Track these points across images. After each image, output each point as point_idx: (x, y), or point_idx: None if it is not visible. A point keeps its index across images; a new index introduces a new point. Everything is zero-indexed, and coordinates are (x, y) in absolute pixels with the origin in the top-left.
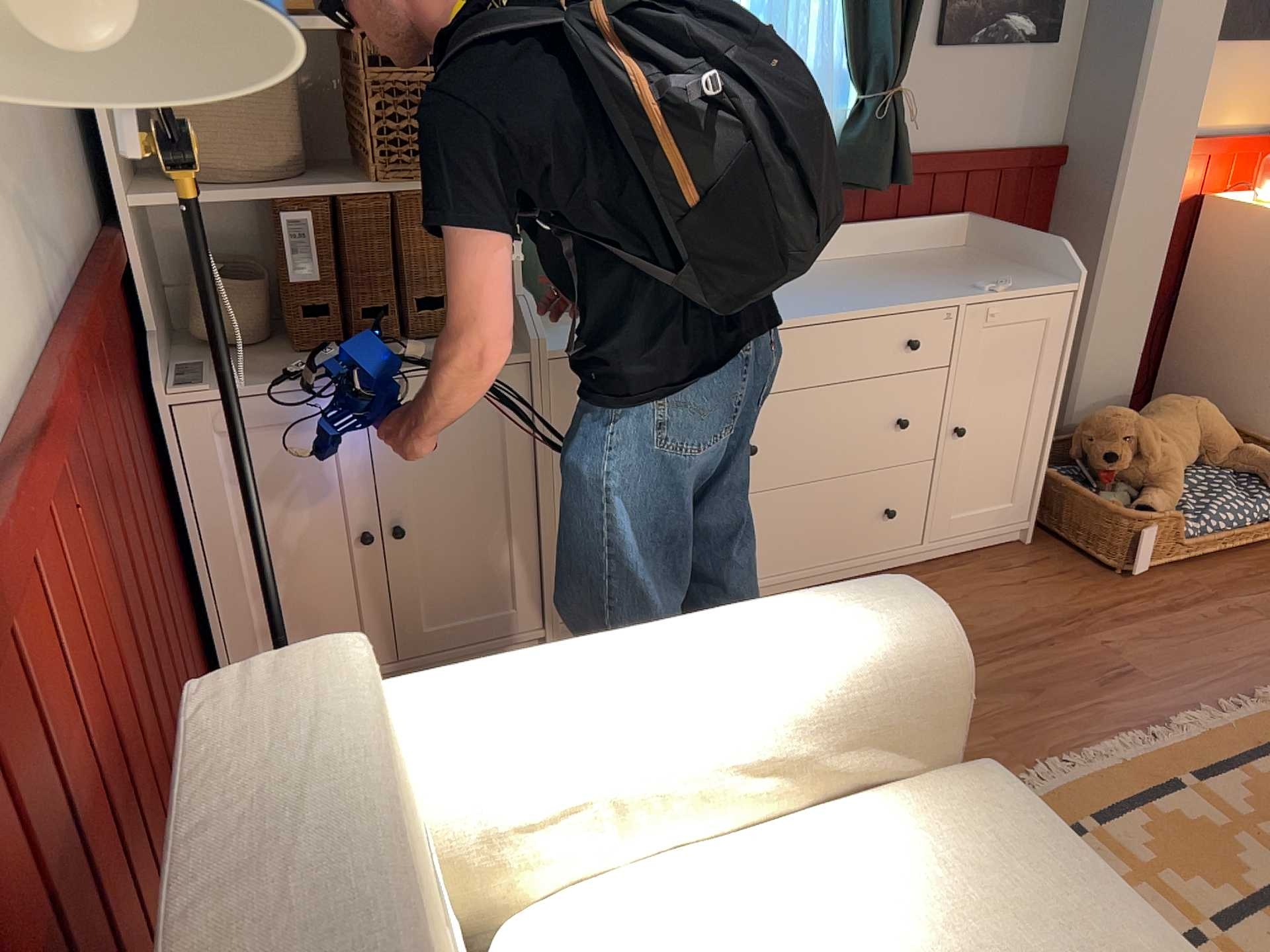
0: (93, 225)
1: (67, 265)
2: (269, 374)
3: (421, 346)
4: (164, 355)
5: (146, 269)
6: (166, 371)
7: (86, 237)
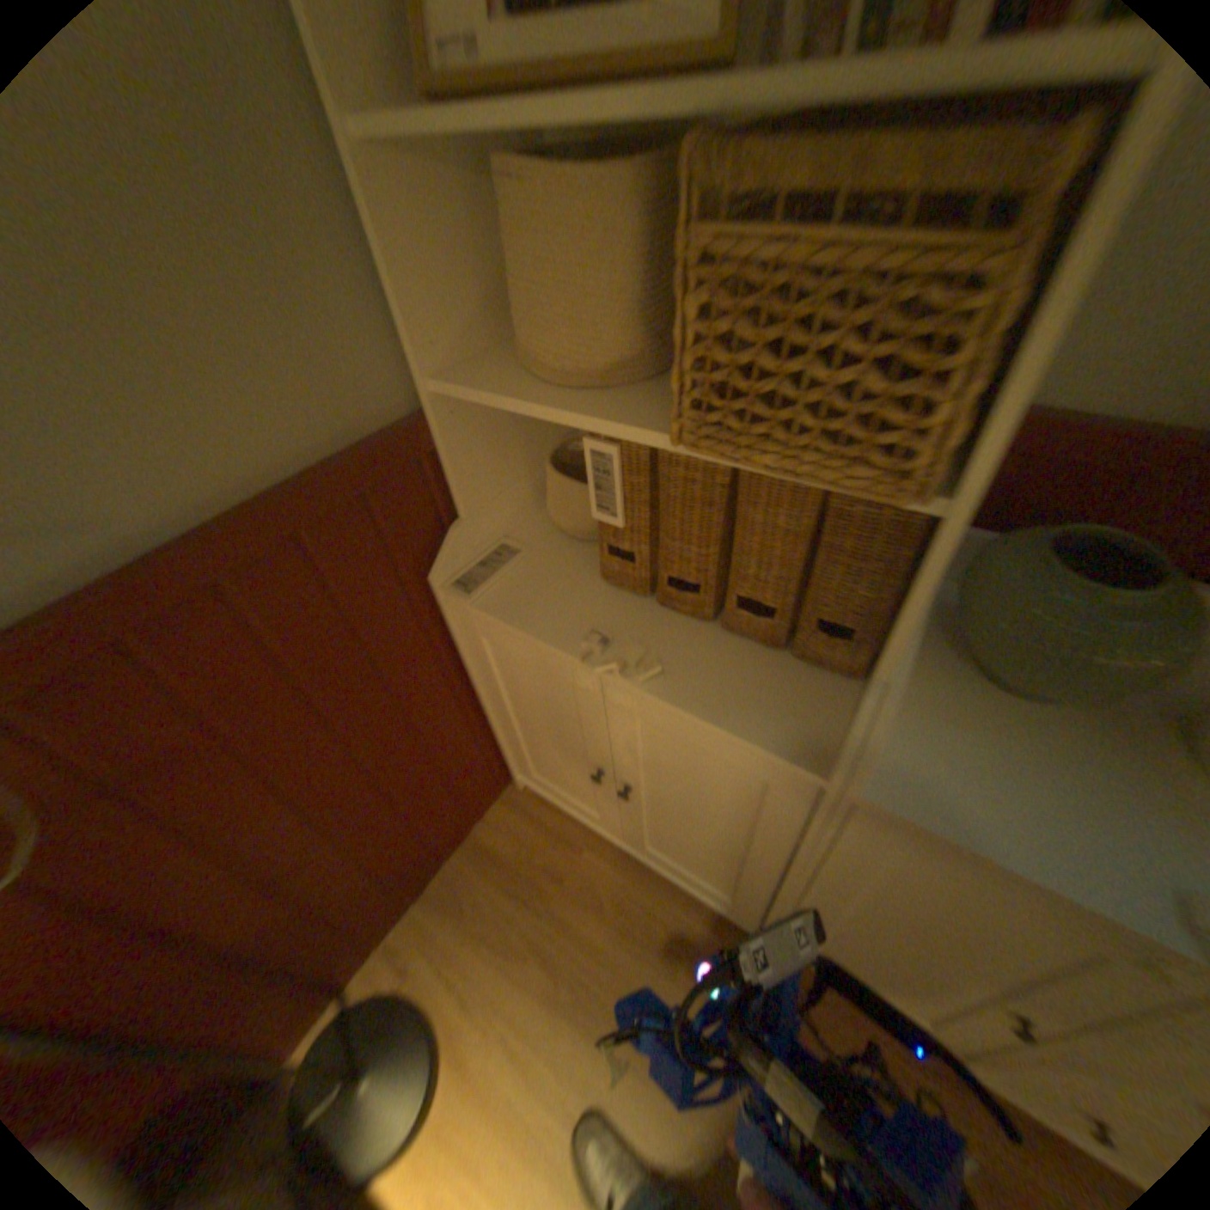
0: (385, 403)
1: (170, 509)
2: (546, 603)
3: (731, 646)
4: (489, 531)
5: (472, 447)
6: (482, 549)
7: (325, 433)
